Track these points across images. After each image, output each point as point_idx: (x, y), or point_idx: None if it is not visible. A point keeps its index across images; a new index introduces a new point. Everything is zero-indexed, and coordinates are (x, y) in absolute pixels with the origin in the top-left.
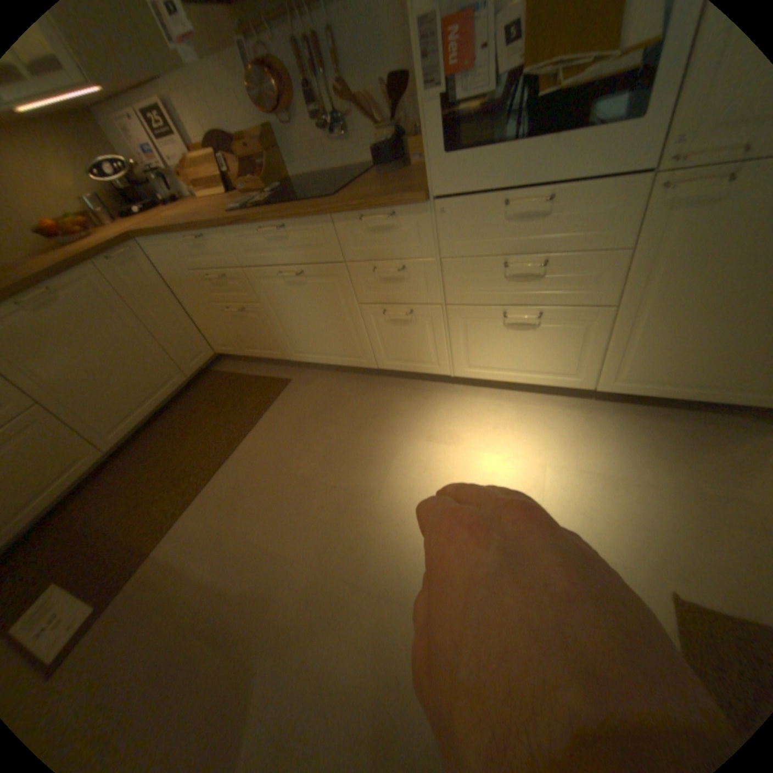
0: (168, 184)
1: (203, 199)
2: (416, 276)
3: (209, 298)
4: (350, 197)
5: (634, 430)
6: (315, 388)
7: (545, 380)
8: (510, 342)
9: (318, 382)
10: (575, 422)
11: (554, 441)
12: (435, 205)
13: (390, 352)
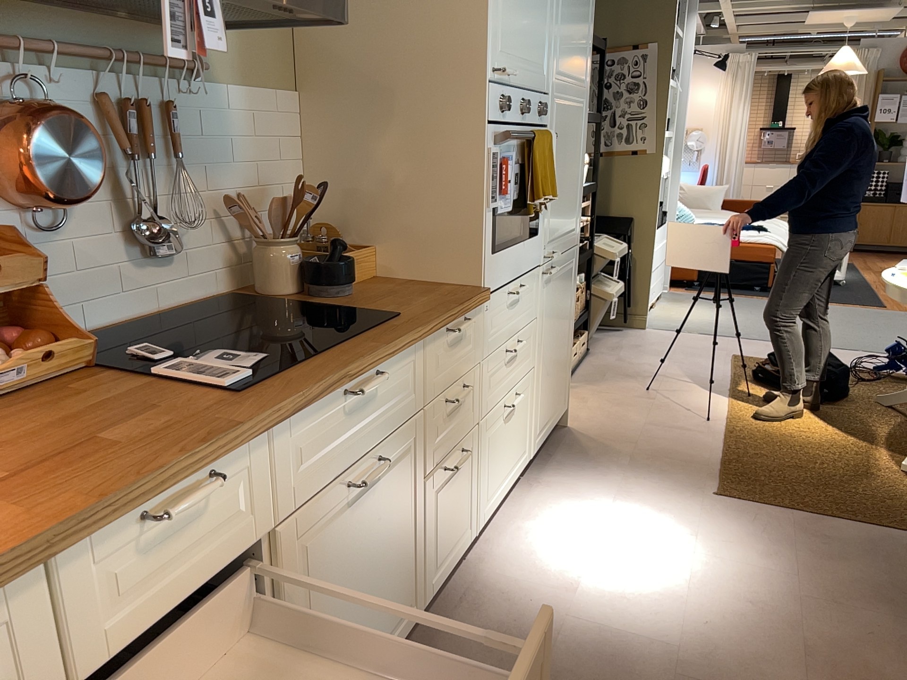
0: None
1: None
2: (468, 395)
3: None
4: (438, 308)
5: (563, 470)
6: None
7: (516, 472)
8: (505, 440)
9: None
10: (550, 492)
11: (575, 508)
12: (484, 305)
13: (439, 550)
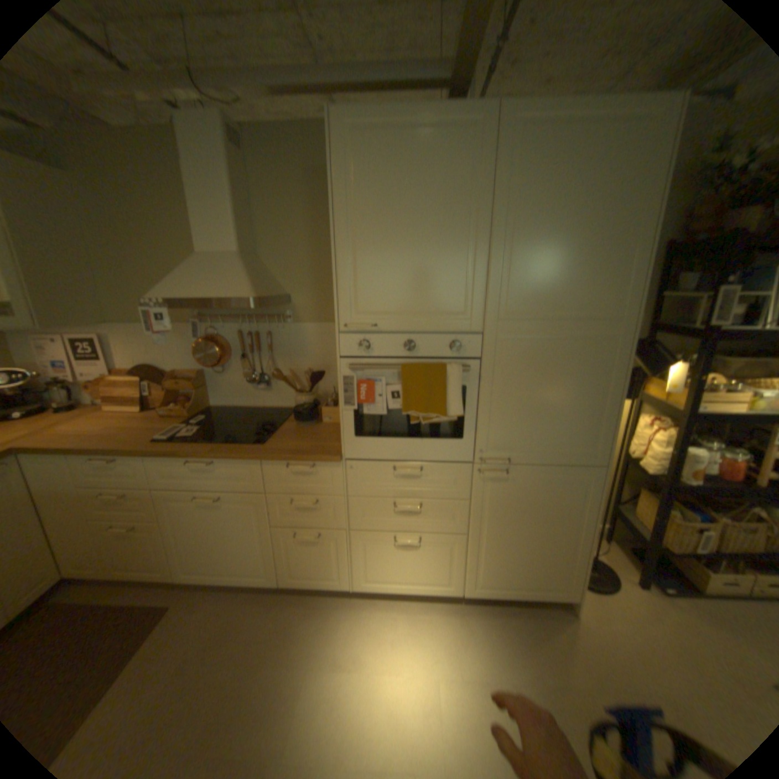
0: (68, 393)
1: (112, 415)
2: (326, 509)
3: (89, 517)
4: (280, 452)
5: (494, 633)
6: (200, 618)
7: (426, 592)
8: (399, 561)
9: (204, 609)
10: (453, 630)
11: (440, 654)
12: (346, 465)
13: (293, 571)
